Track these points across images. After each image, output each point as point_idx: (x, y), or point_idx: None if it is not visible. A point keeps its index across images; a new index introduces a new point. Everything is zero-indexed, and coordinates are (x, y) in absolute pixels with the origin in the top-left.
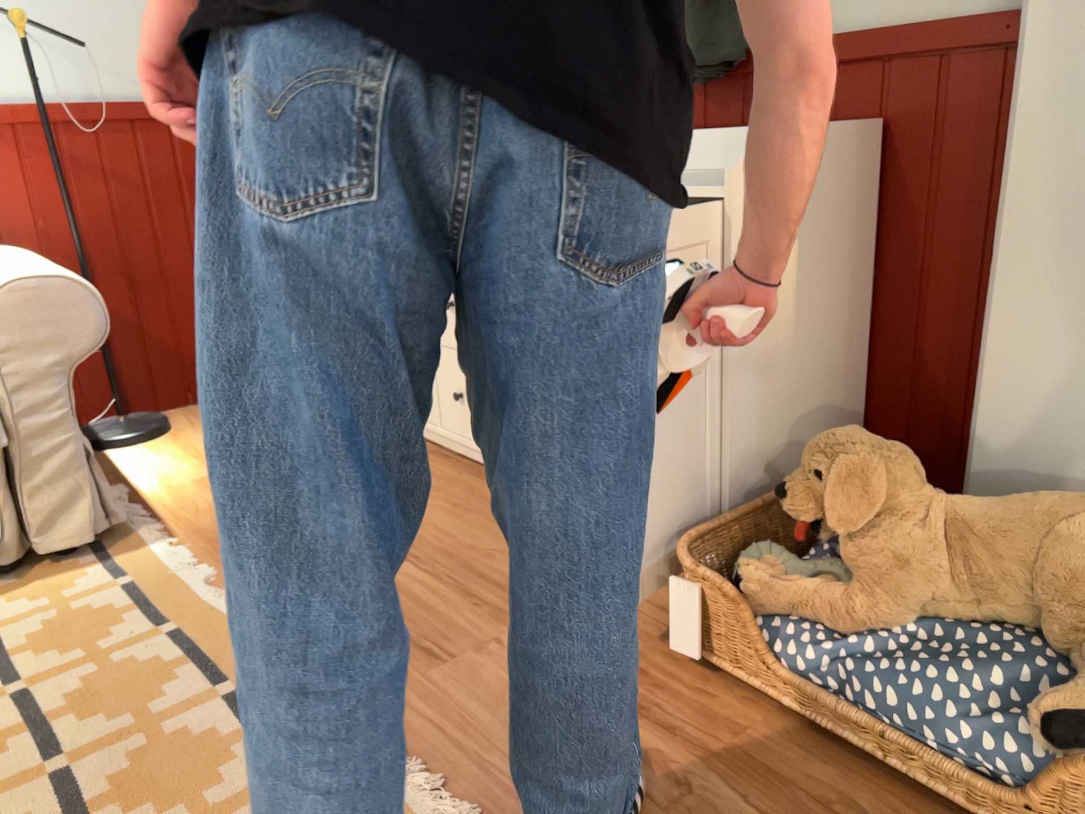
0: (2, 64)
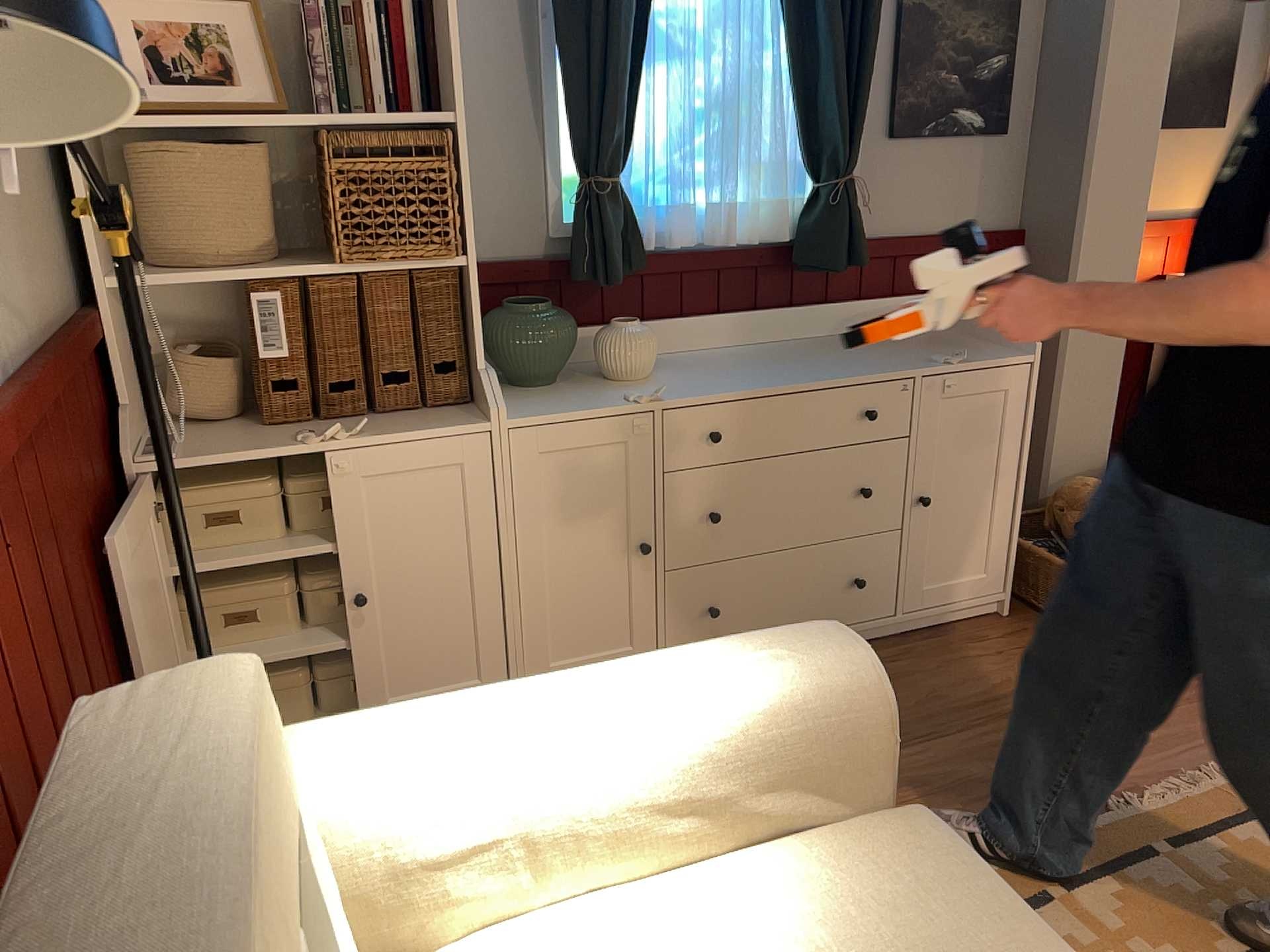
0: None
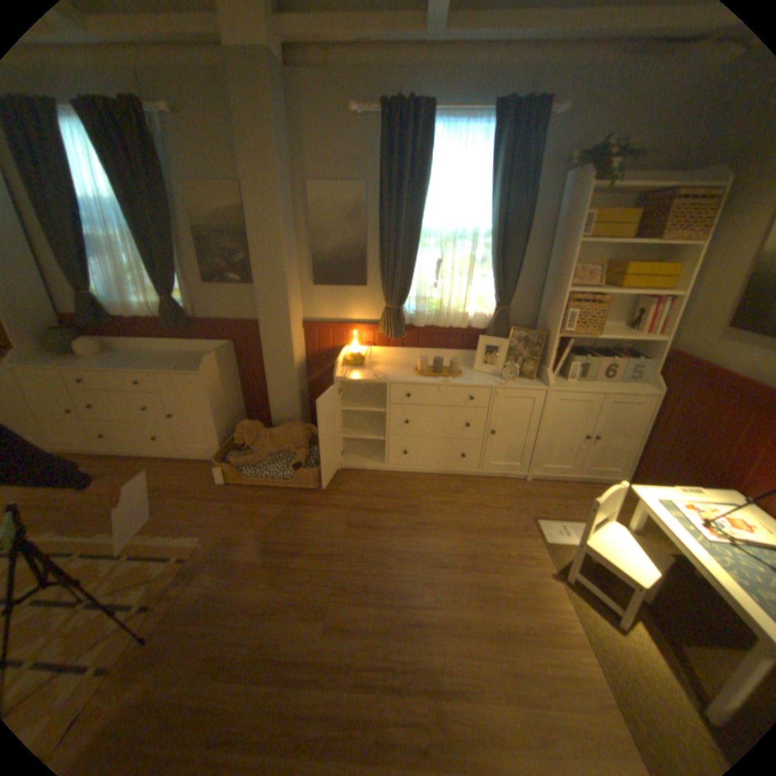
0: None
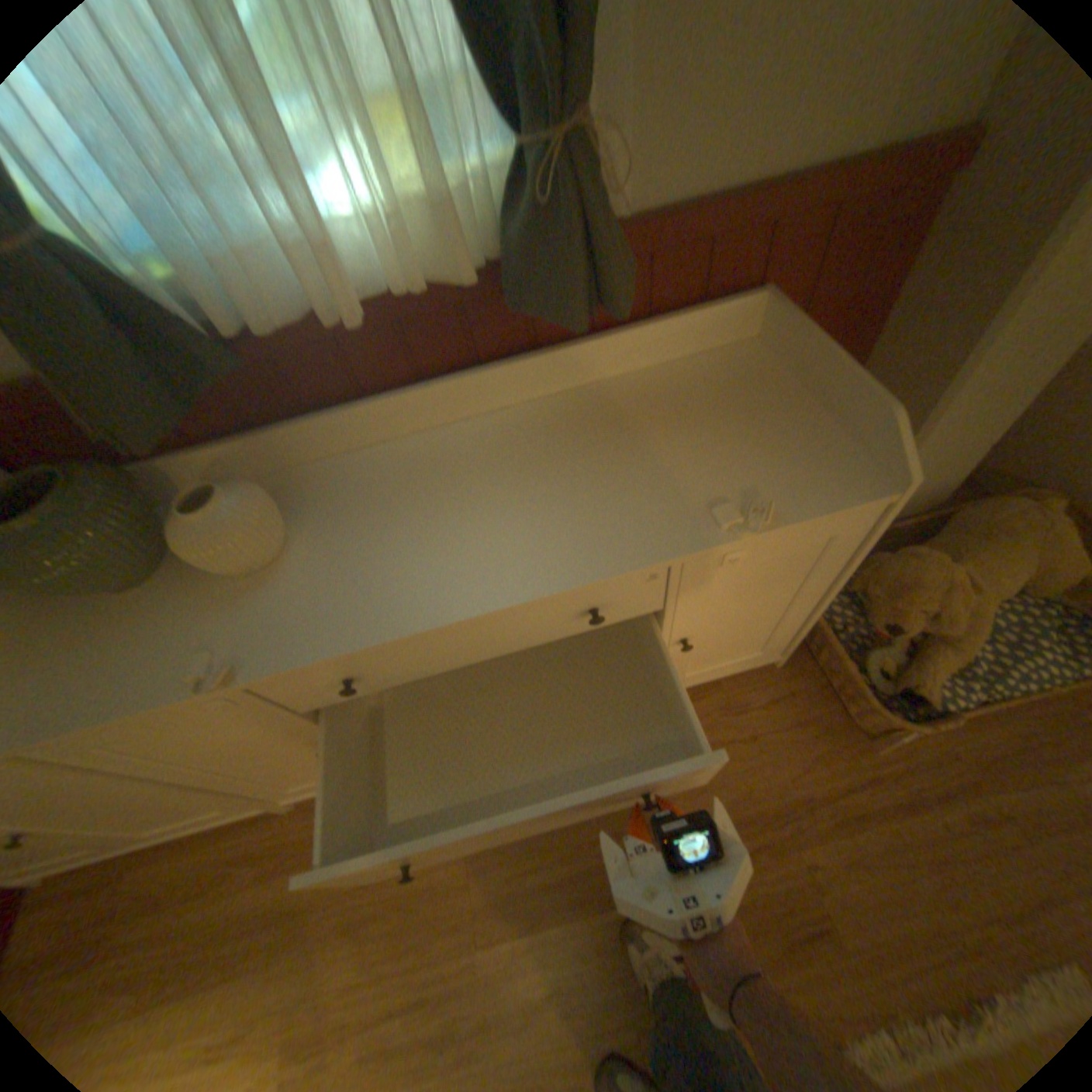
0: None
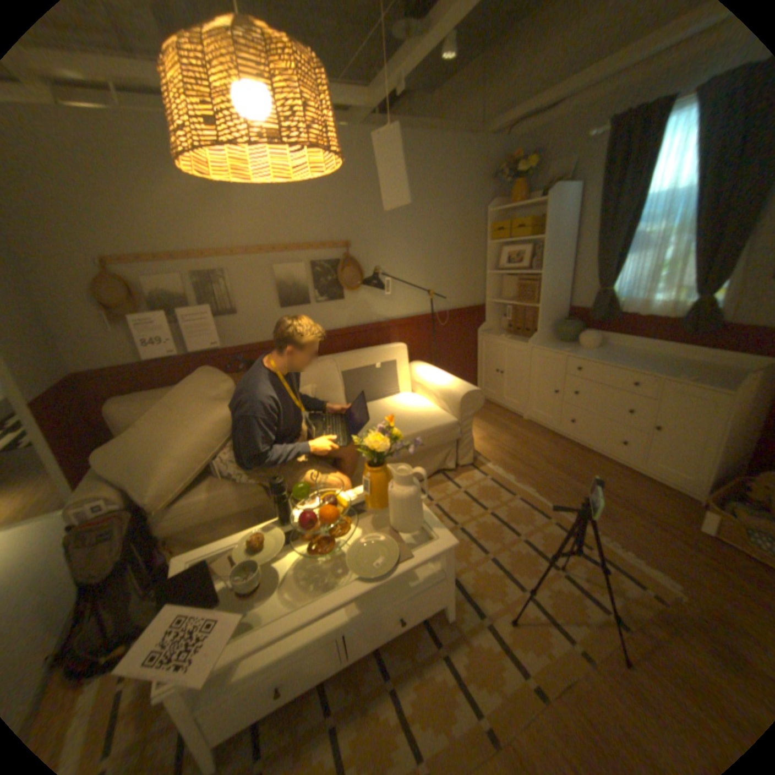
0: (416, 303)
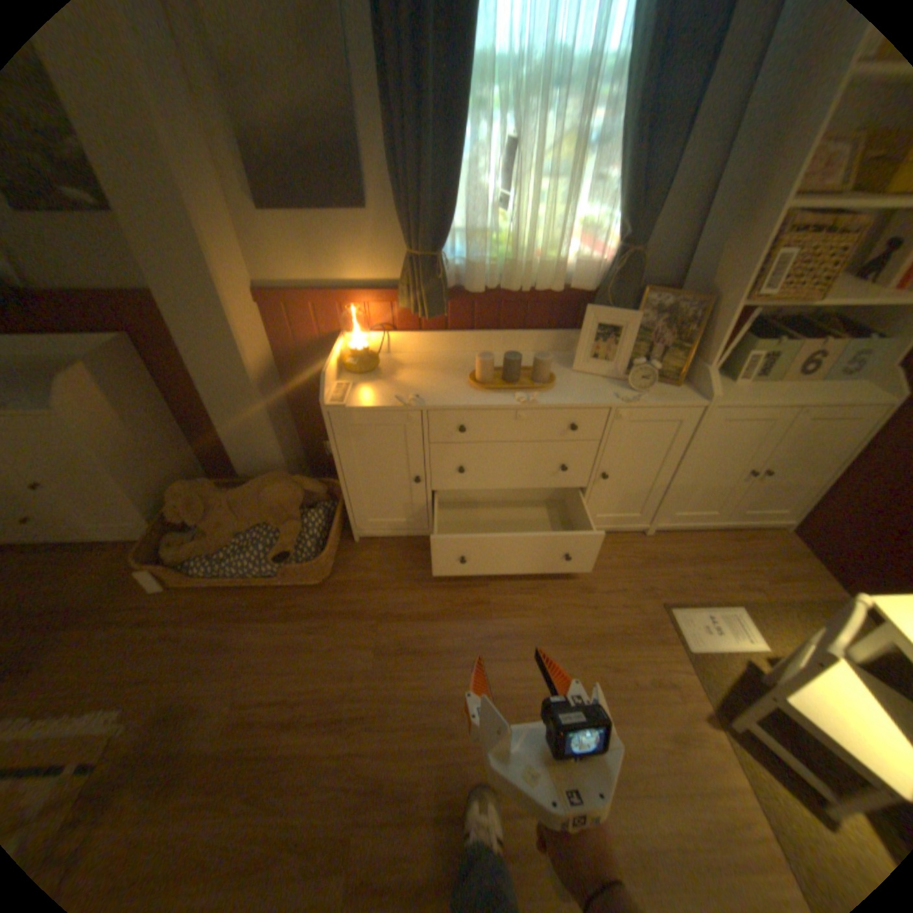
0: None
